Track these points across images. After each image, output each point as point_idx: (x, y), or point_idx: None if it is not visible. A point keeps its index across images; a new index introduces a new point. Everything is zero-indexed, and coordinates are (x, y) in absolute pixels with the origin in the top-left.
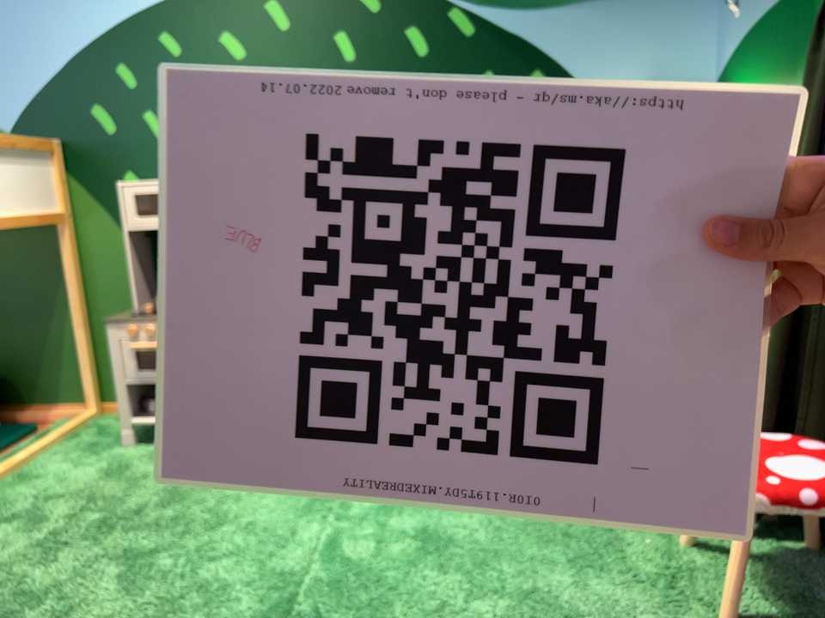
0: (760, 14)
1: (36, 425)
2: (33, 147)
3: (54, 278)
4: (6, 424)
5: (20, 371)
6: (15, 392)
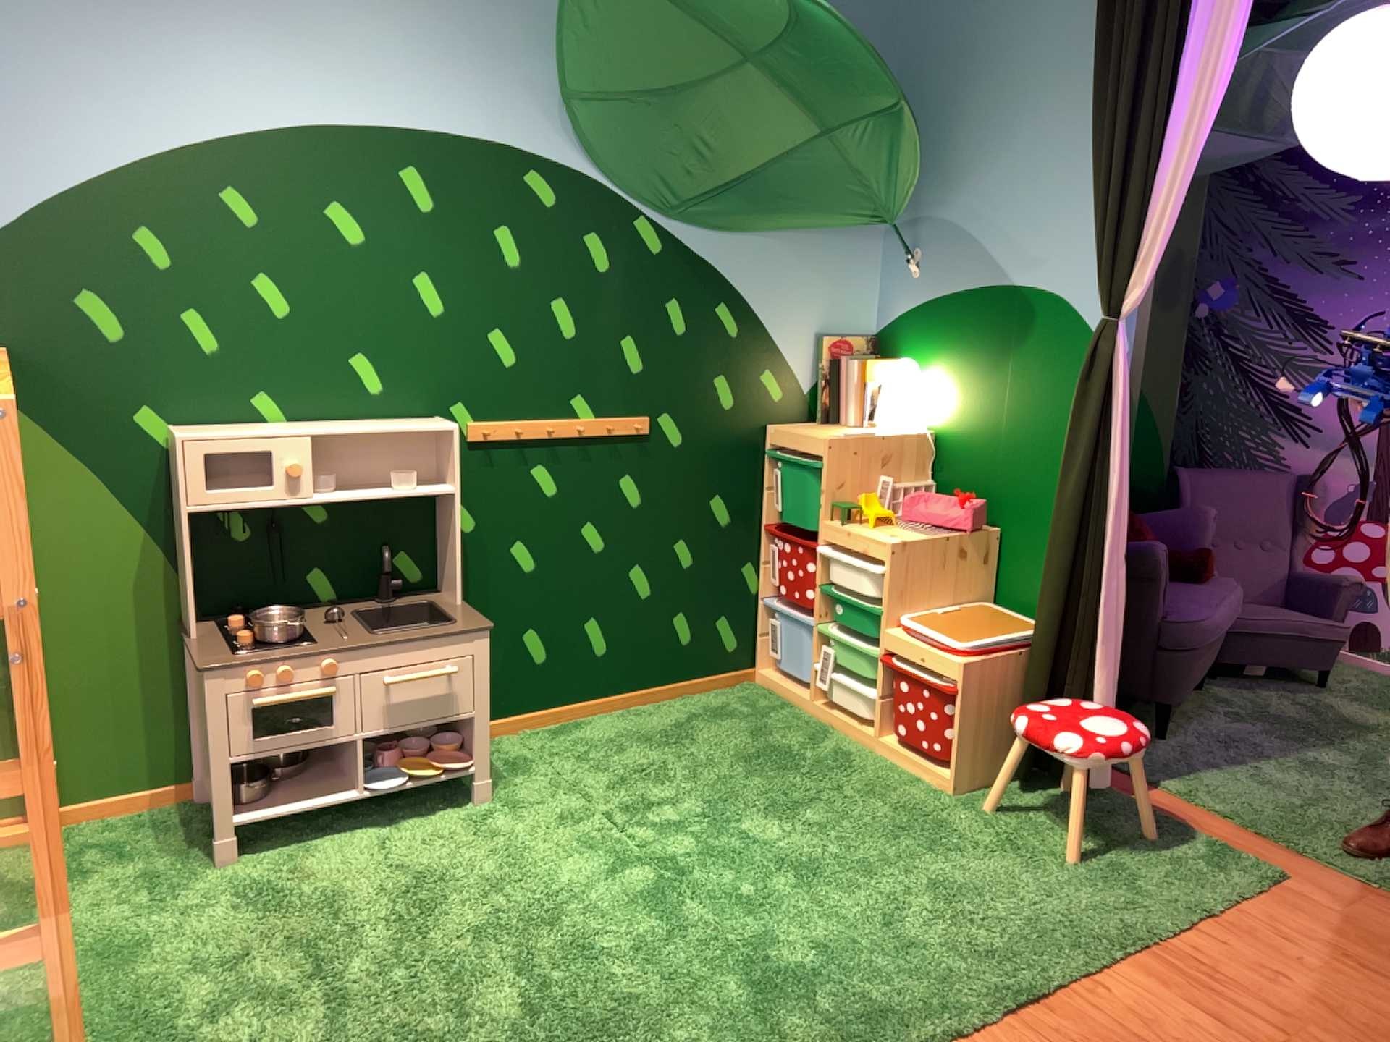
0: (944, 294)
1: None
2: None
3: None
4: None
5: None
6: None
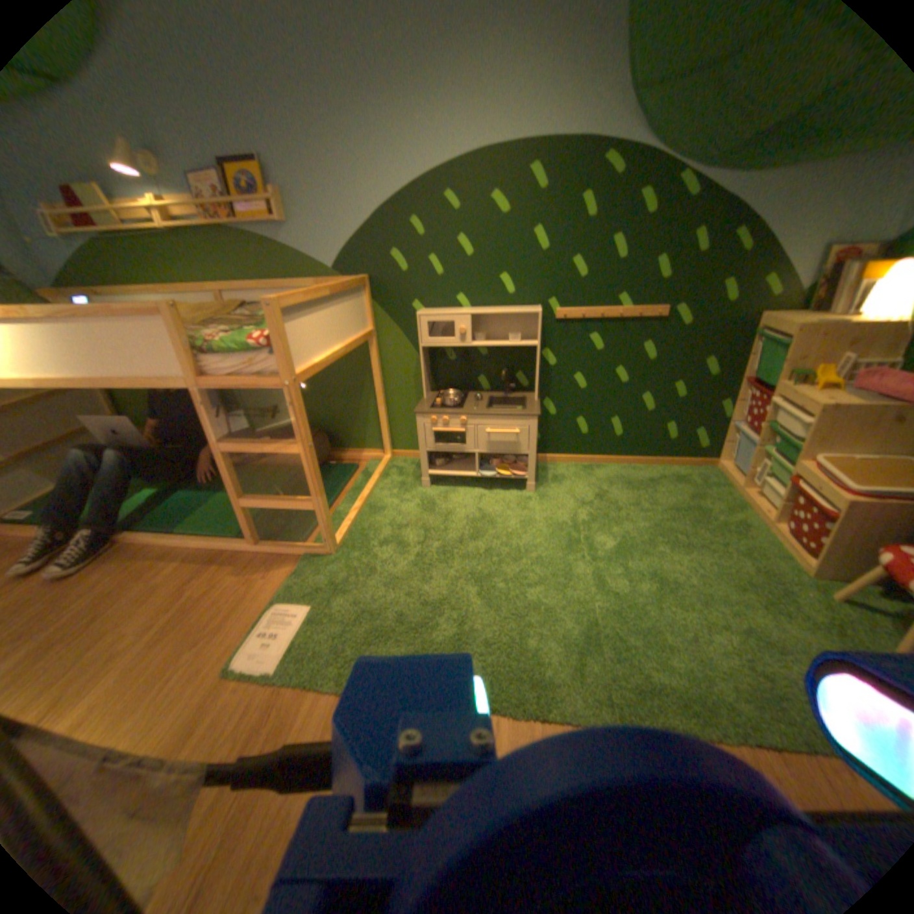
0: None
1: (354, 460)
2: (350, 280)
3: (362, 370)
4: (335, 459)
5: (339, 427)
6: (337, 439)
